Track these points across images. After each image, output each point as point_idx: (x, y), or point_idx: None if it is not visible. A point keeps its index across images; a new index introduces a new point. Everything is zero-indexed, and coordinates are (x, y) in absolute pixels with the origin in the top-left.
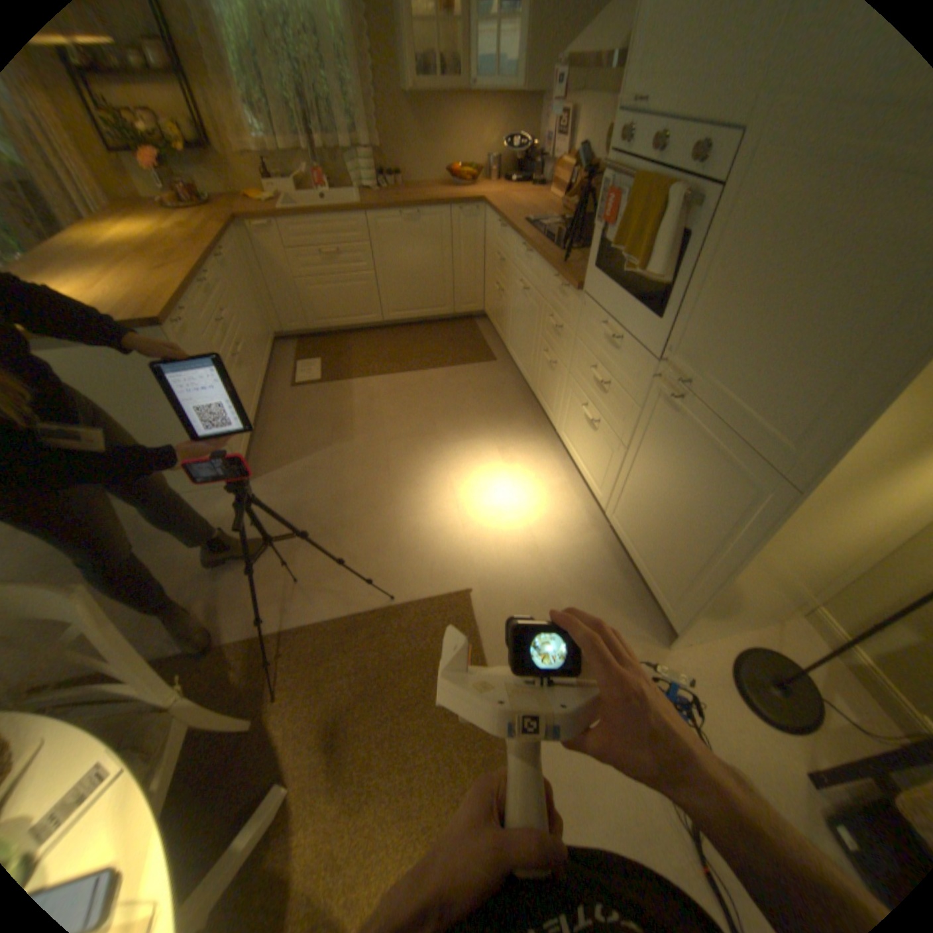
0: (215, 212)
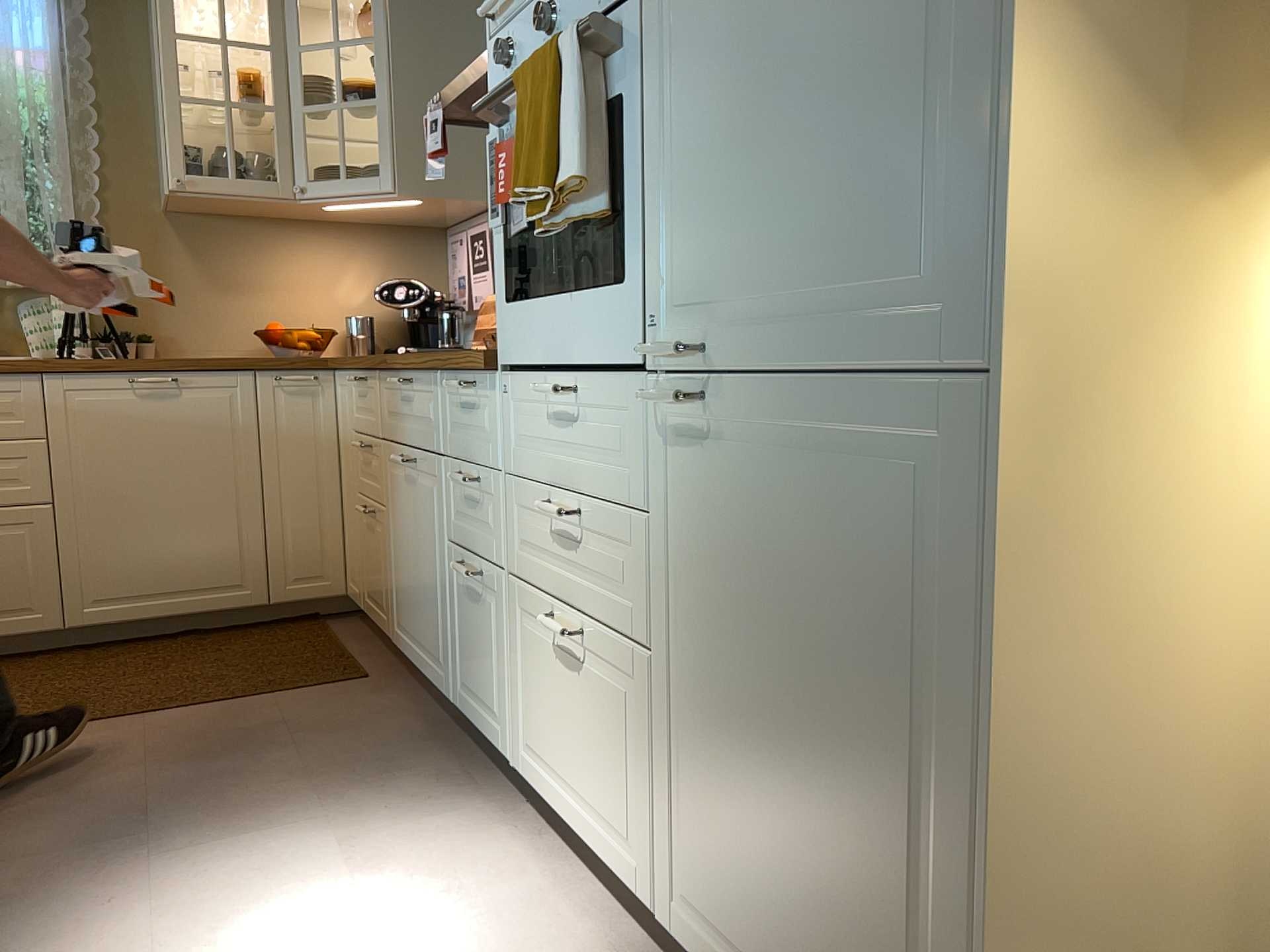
0: None
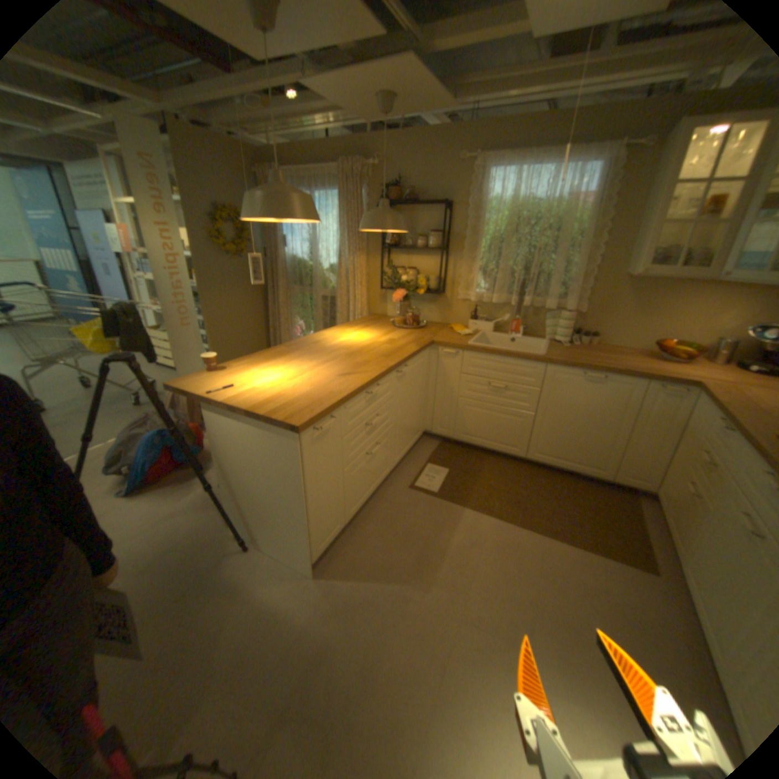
0: (421, 336)
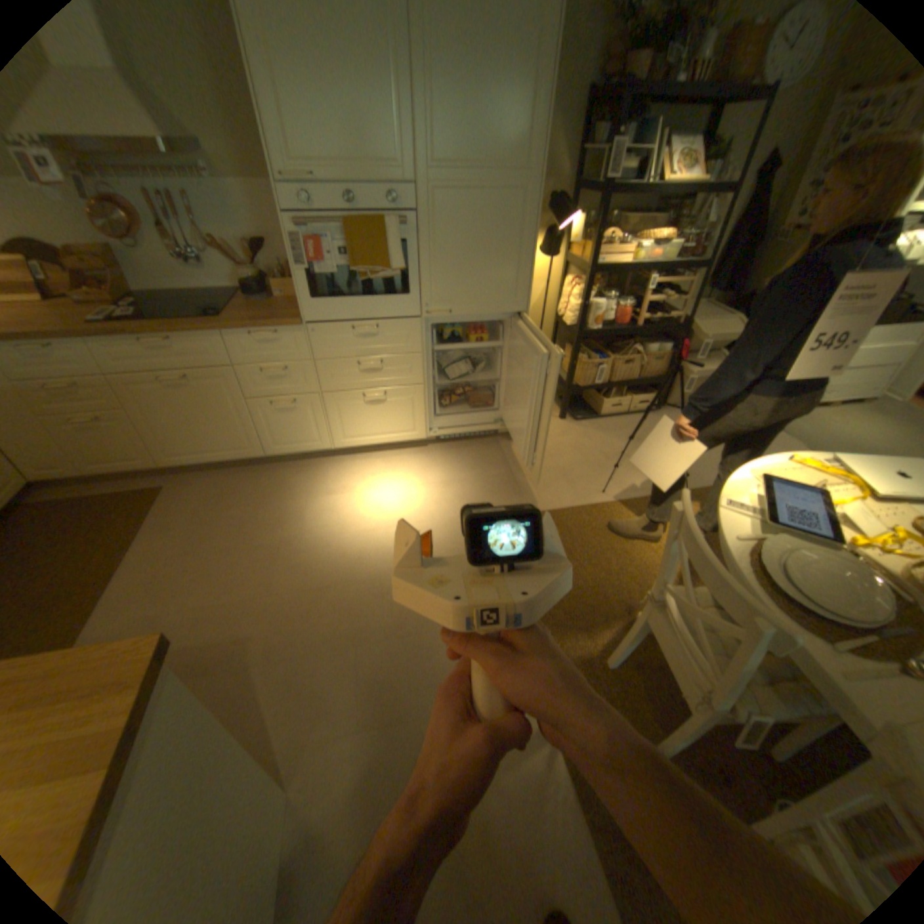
0: None
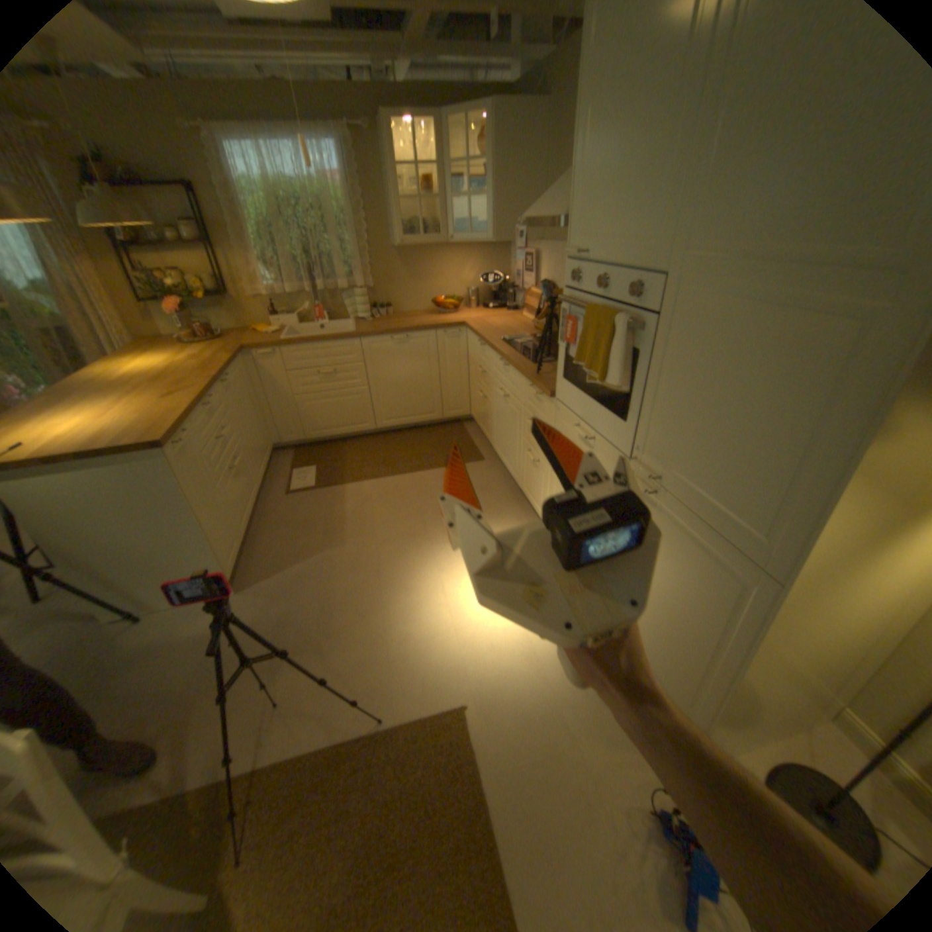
0: (226, 344)
